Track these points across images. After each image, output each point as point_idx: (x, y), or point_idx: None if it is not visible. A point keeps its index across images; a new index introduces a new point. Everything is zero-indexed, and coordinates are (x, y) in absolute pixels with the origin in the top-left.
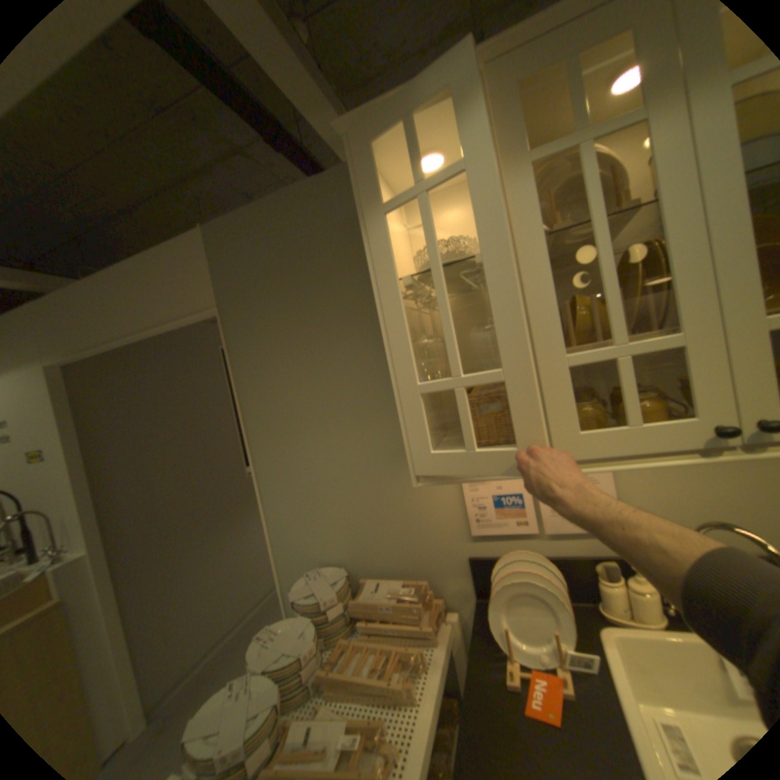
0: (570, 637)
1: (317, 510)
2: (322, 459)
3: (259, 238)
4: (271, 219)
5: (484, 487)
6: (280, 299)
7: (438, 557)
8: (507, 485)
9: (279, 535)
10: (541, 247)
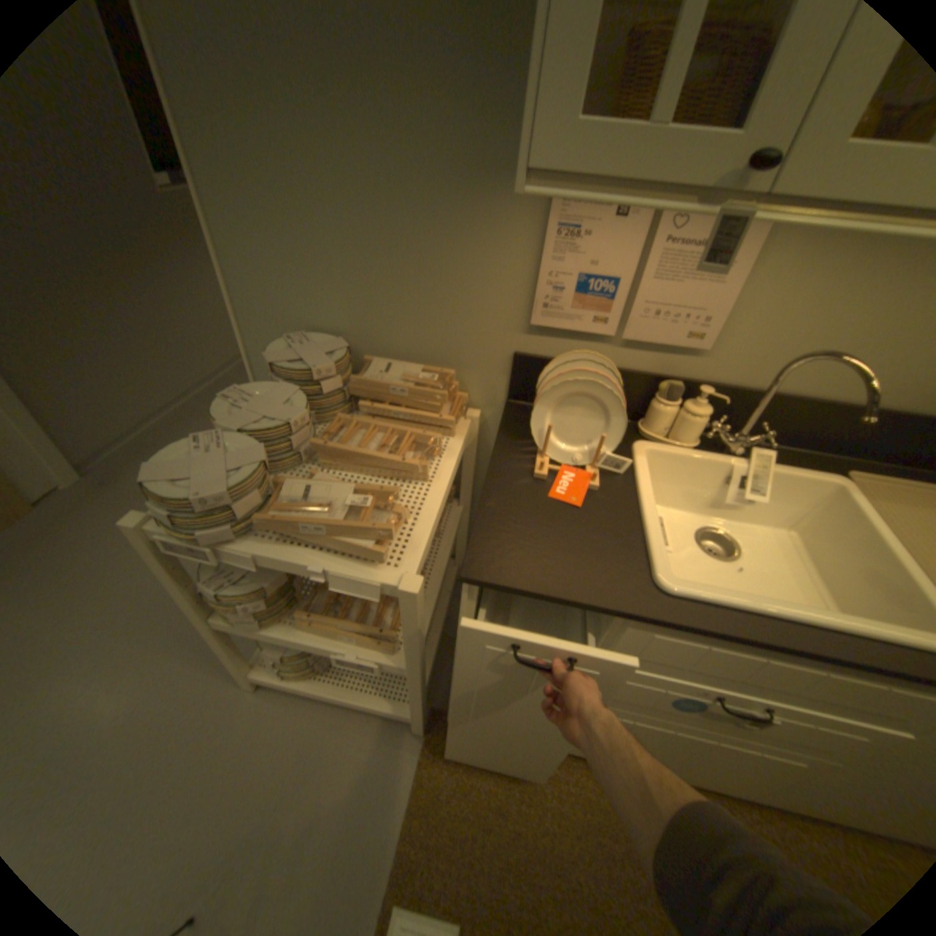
0: (610, 442)
1: (306, 243)
2: (319, 146)
3: None
4: None
5: (575, 257)
6: None
7: (476, 344)
8: (607, 261)
9: (241, 274)
10: None
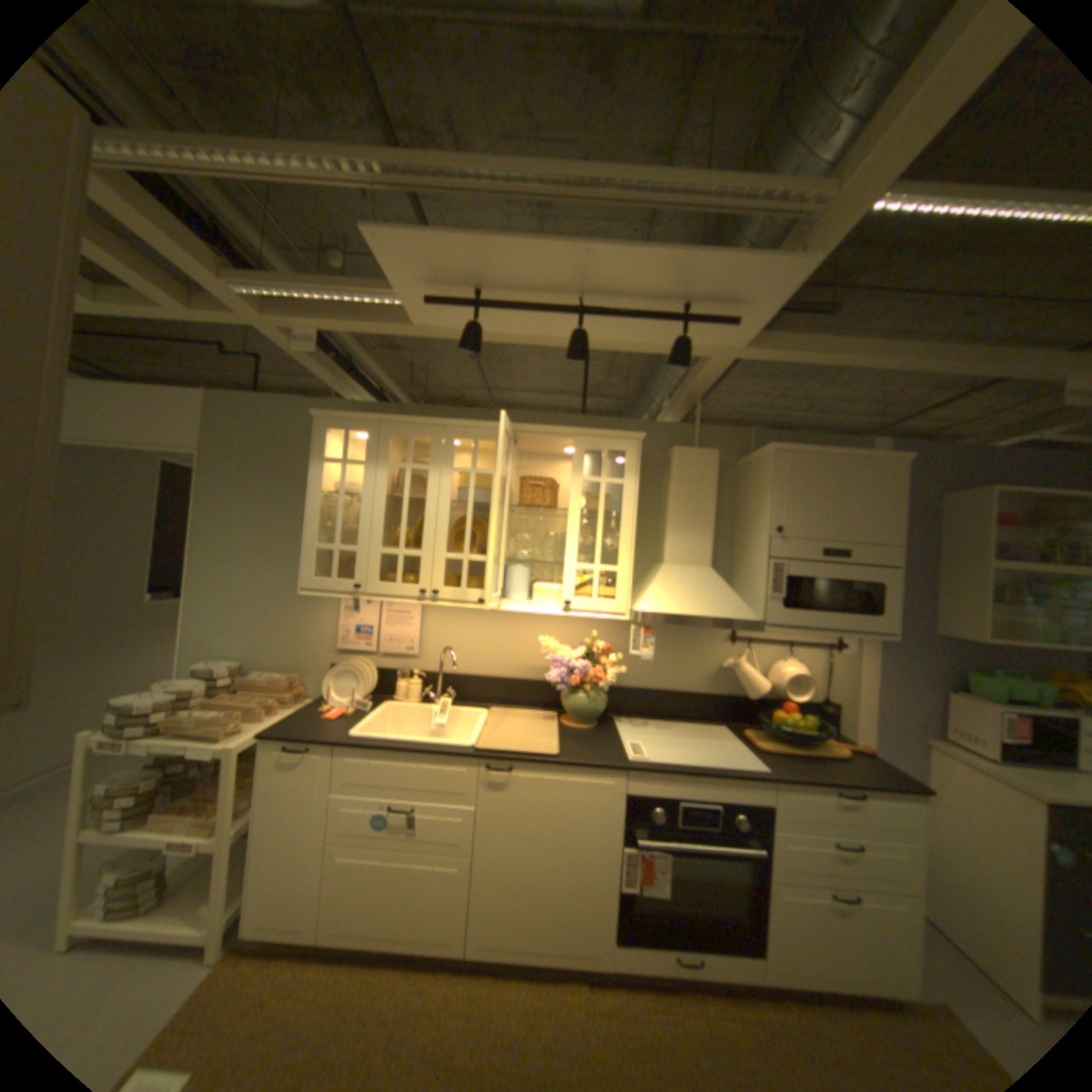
0: (364, 696)
1: (232, 617)
2: (248, 582)
3: (251, 417)
4: (265, 409)
5: (353, 618)
6: (253, 463)
7: (312, 661)
8: (366, 619)
9: (191, 633)
10: (383, 502)
